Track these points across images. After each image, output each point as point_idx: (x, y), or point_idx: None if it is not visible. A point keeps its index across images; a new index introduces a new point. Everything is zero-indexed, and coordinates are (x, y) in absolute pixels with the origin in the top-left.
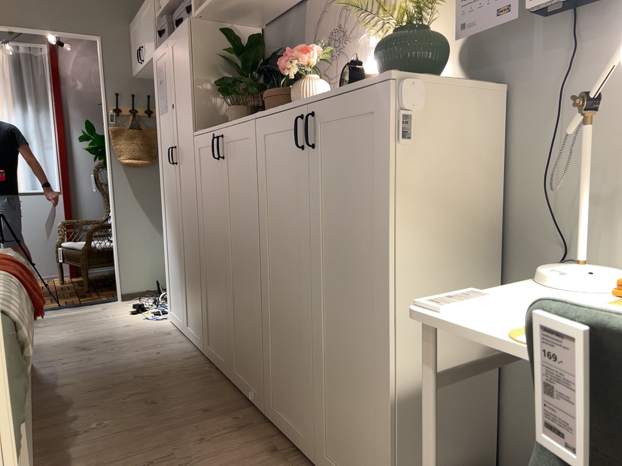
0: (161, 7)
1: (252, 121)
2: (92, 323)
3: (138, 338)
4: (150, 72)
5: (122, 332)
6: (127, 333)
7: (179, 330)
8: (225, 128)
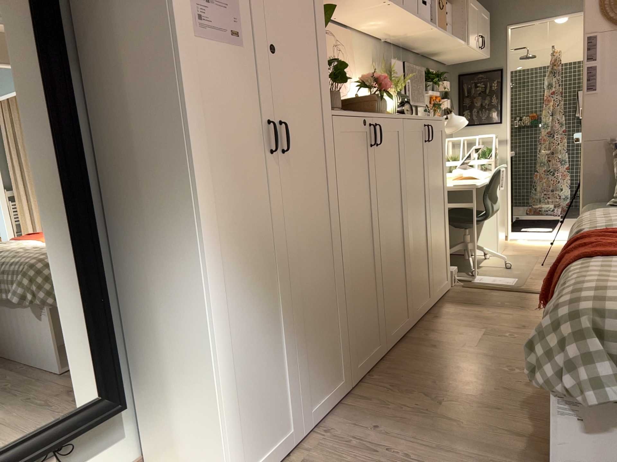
0: None
1: (401, 119)
2: None
3: None
4: None
5: None
6: None
7: None
8: (380, 118)
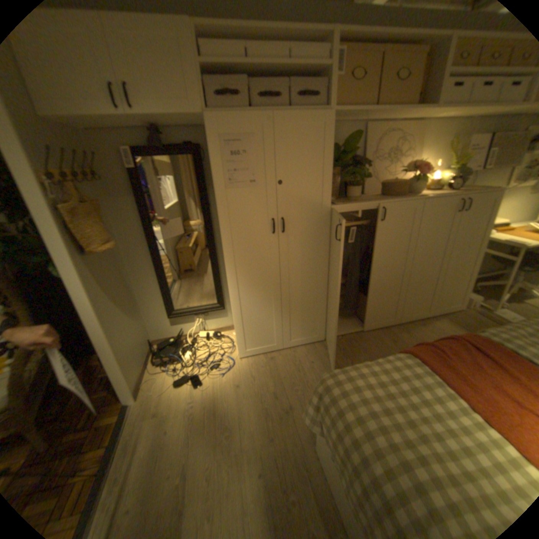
0: (201, 50)
1: (422, 200)
2: (208, 418)
3: (274, 376)
4: (97, 118)
5: (251, 388)
6: (256, 384)
7: (266, 353)
8: (390, 204)
